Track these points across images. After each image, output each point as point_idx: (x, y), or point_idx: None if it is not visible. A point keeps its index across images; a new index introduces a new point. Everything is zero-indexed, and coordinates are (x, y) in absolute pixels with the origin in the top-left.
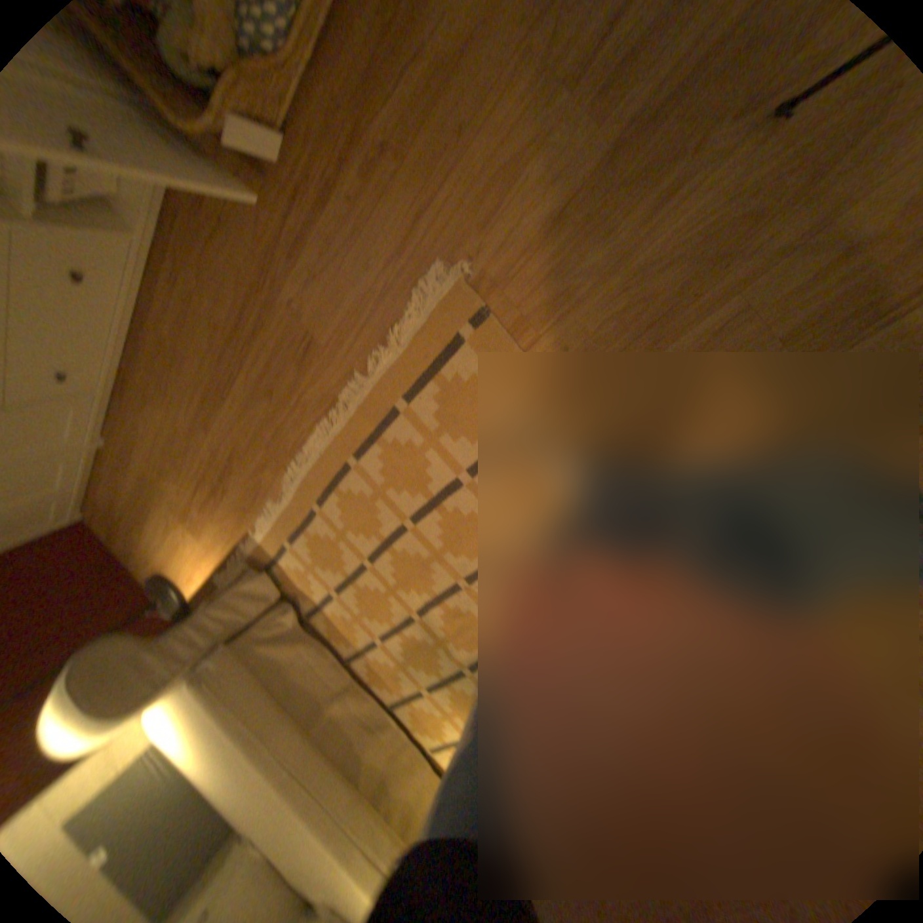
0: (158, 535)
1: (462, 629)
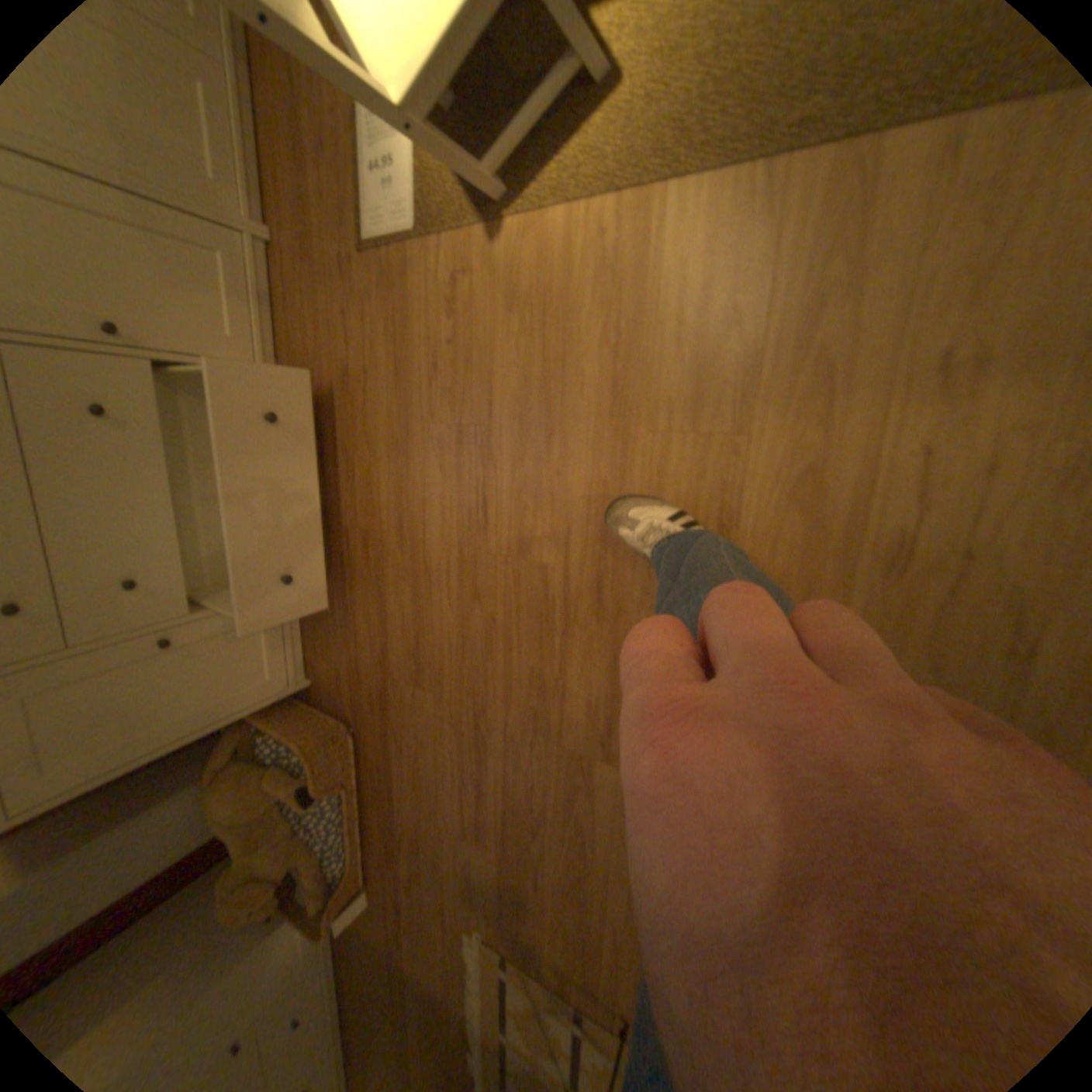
0: None
1: None
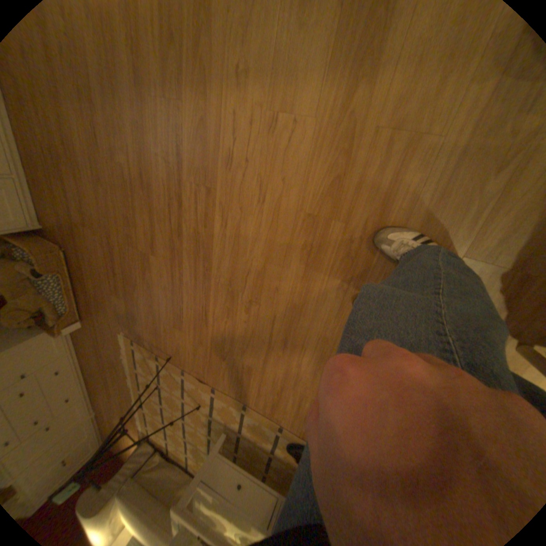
0: (118, 441)
1: (192, 439)
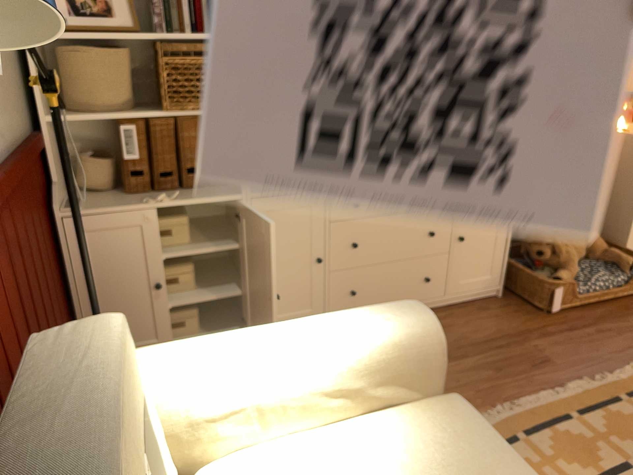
0: None
1: None
